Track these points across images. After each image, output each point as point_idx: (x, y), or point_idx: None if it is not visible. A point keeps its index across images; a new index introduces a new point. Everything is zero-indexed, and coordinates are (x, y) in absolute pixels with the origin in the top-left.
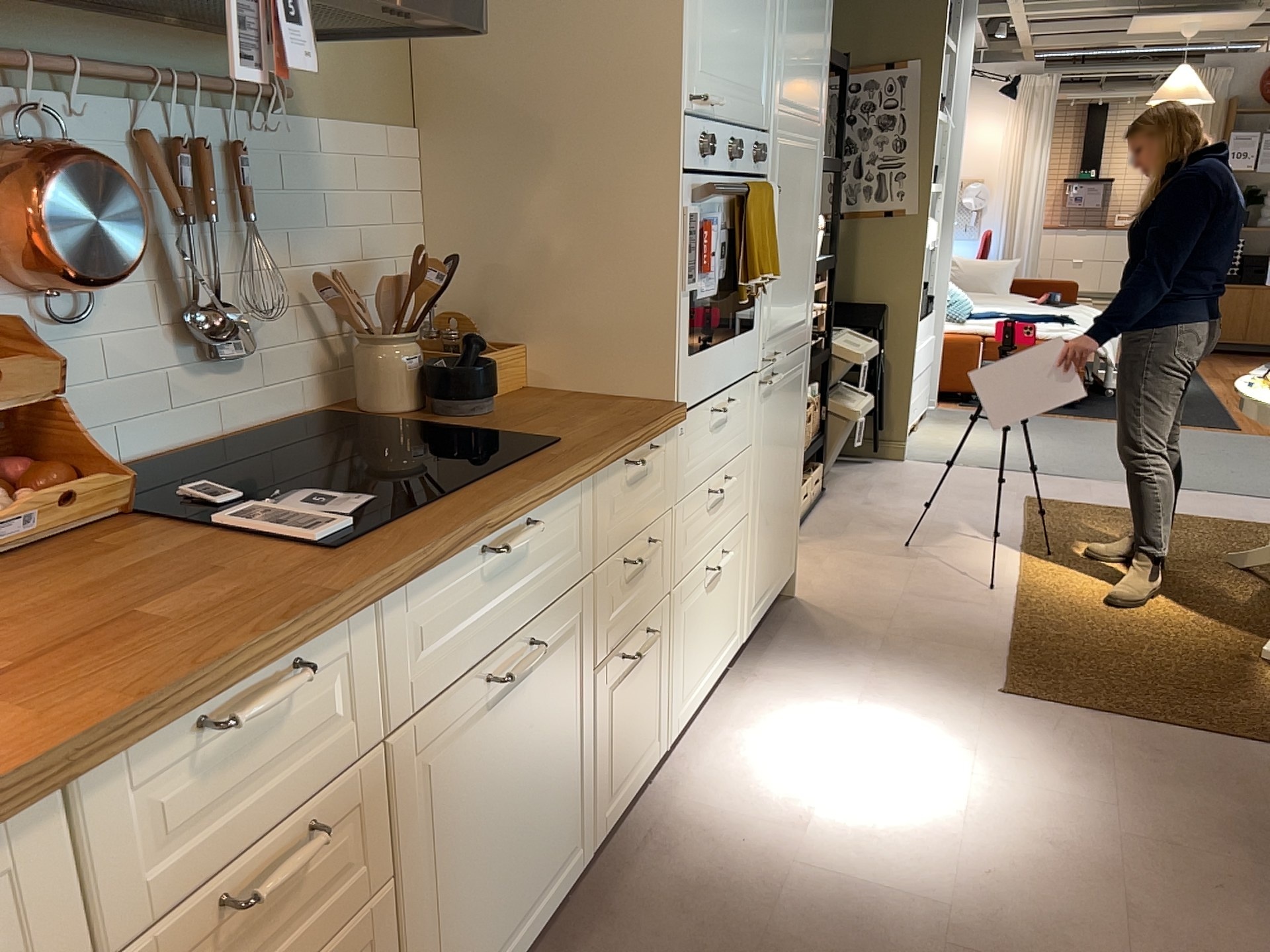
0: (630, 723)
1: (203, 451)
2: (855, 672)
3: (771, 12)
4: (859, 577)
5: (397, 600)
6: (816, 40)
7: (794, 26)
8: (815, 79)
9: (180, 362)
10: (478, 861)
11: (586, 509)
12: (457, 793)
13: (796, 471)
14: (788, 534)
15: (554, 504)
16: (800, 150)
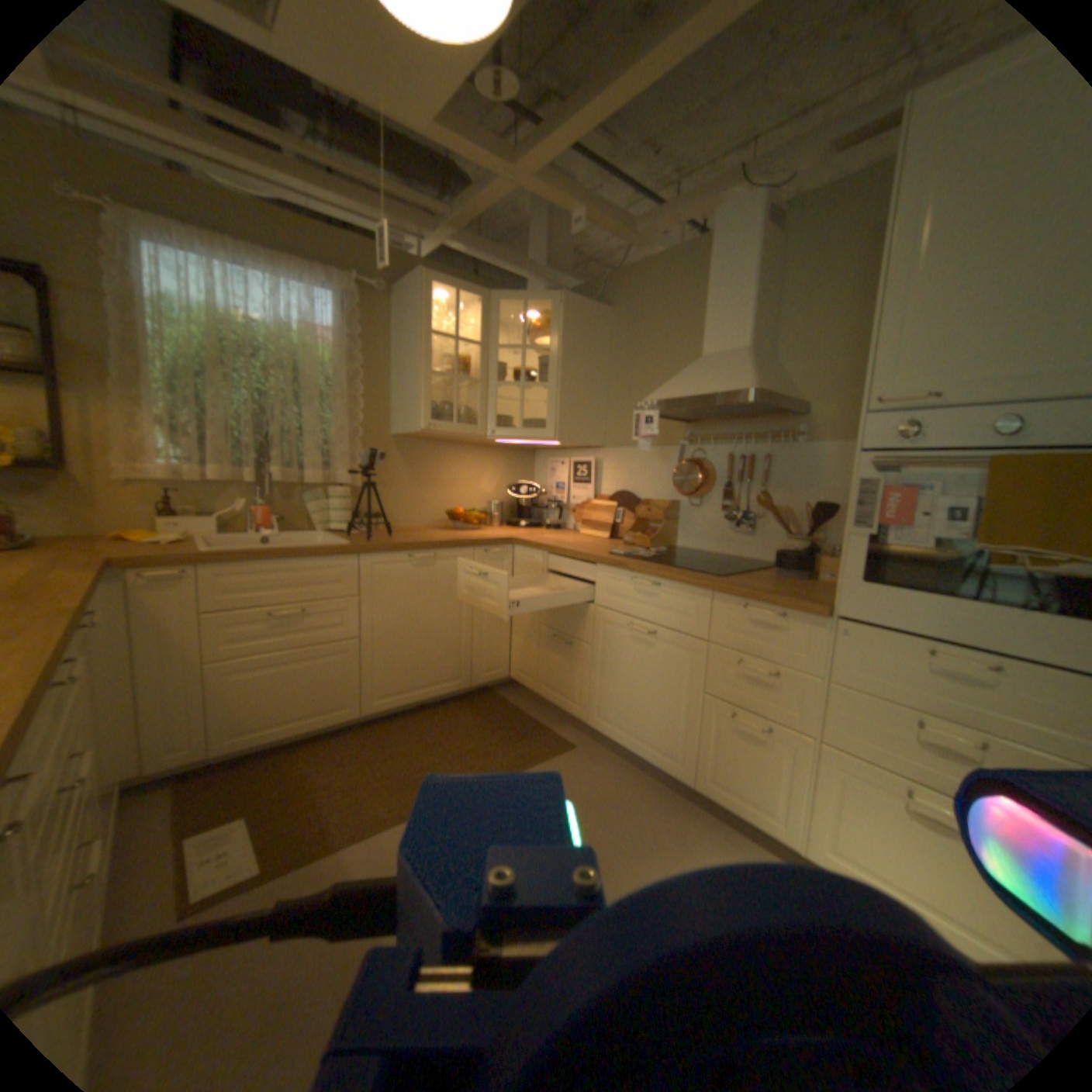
0: (741, 767)
1: (726, 557)
2: None
3: None
4: None
5: (599, 569)
6: None
7: None
8: None
9: (726, 526)
10: (618, 684)
11: (702, 606)
12: (612, 649)
13: None
14: None
15: (675, 587)
16: None
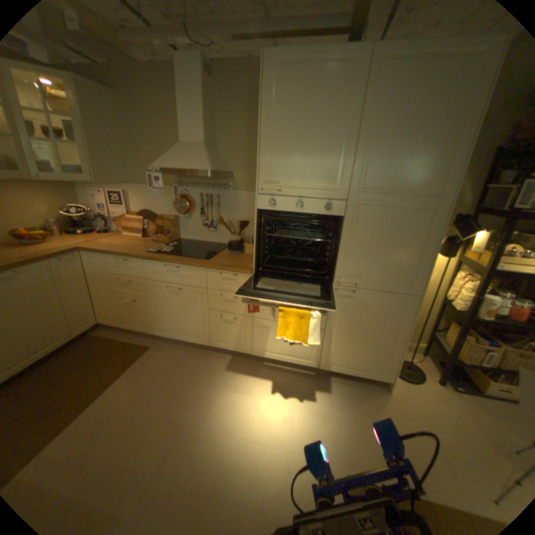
0: (226, 333)
1: (205, 243)
2: (335, 413)
3: (347, 151)
4: (438, 422)
5: (145, 262)
6: (431, 153)
7: (384, 152)
8: (431, 173)
9: (203, 228)
10: (167, 314)
11: (201, 275)
12: (160, 299)
13: (396, 344)
14: (382, 363)
15: (188, 268)
16: (399, 206)
